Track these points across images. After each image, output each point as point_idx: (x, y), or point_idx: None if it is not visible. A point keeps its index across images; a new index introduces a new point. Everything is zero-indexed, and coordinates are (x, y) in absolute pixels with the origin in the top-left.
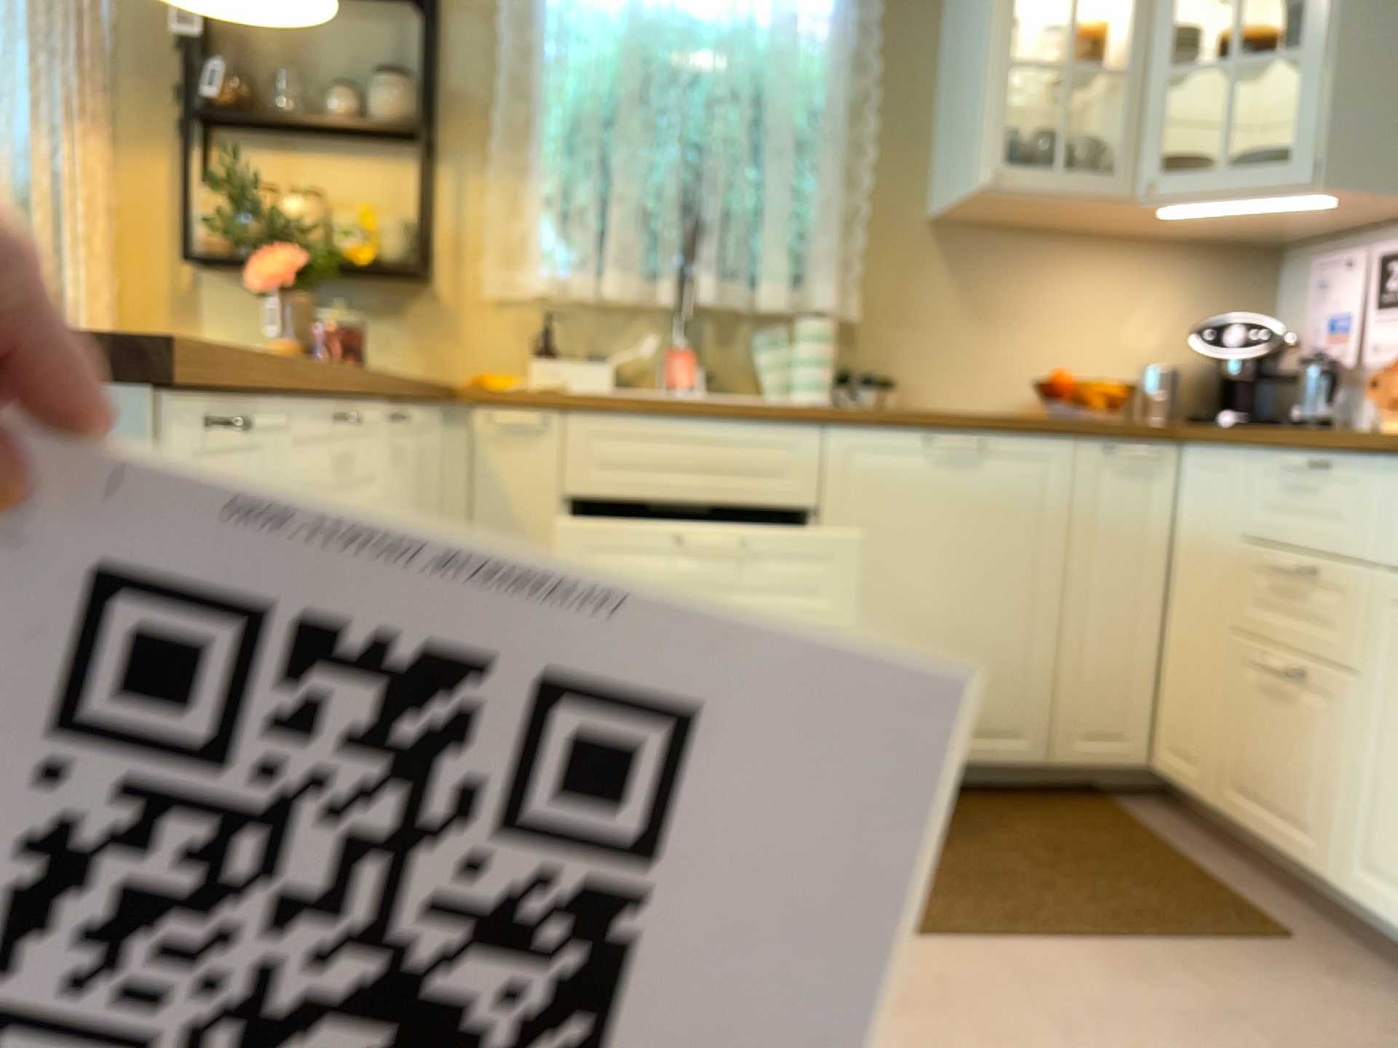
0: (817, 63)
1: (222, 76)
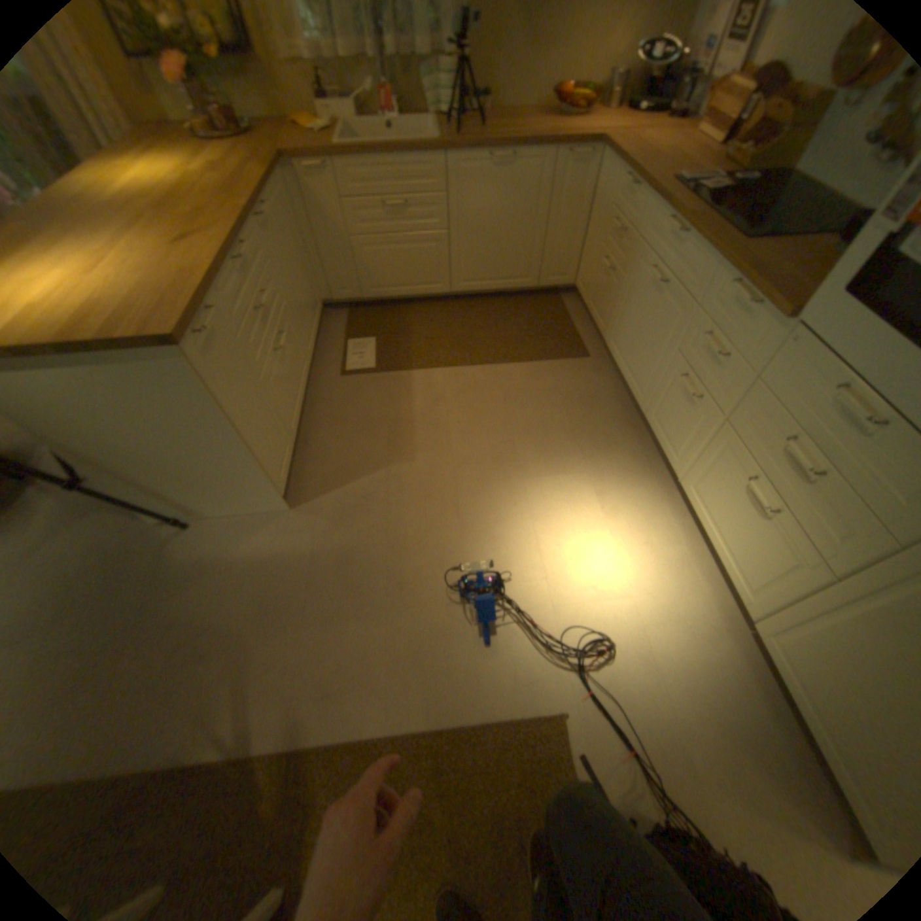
0: None
1: None
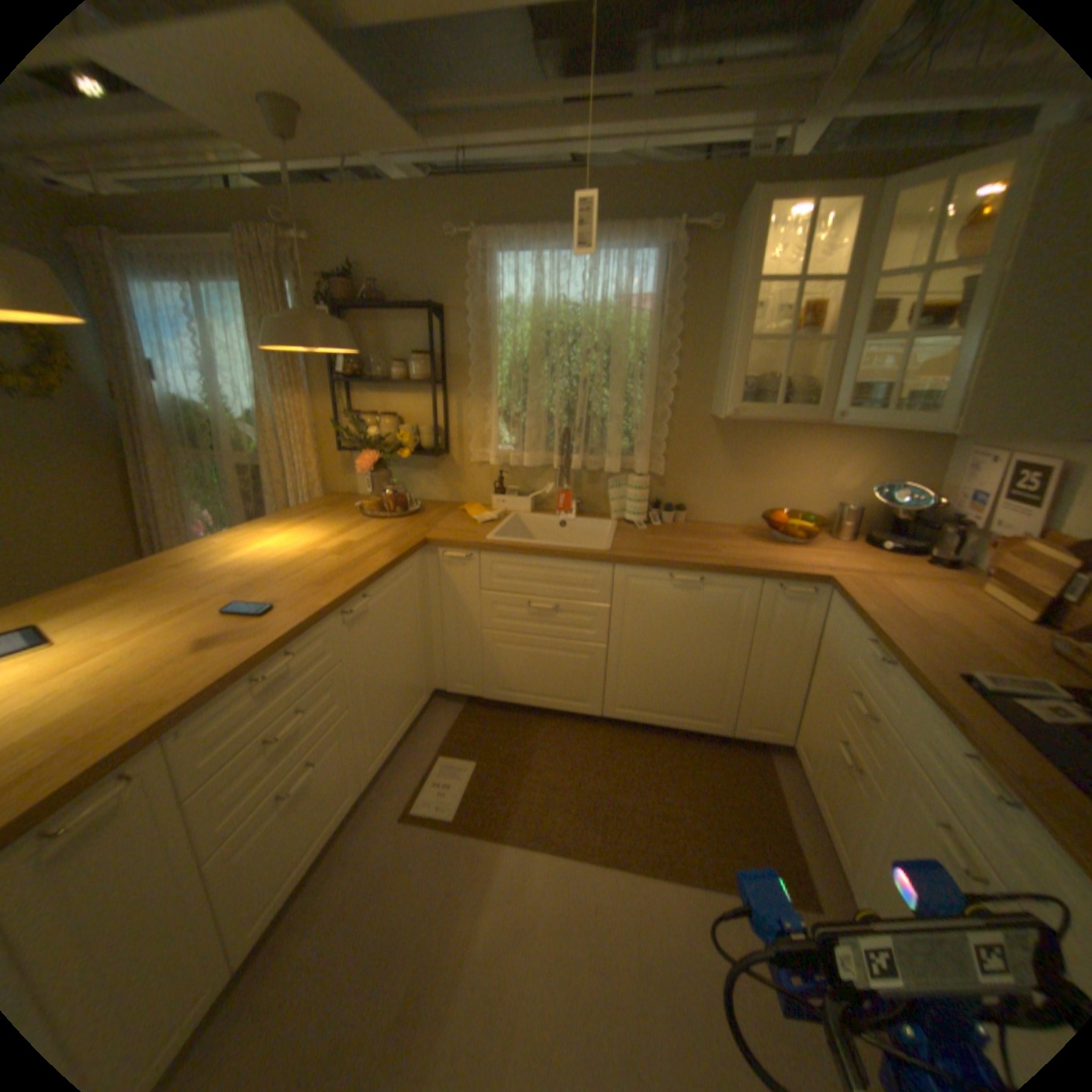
0: (643, 328)
1: (345, 361)
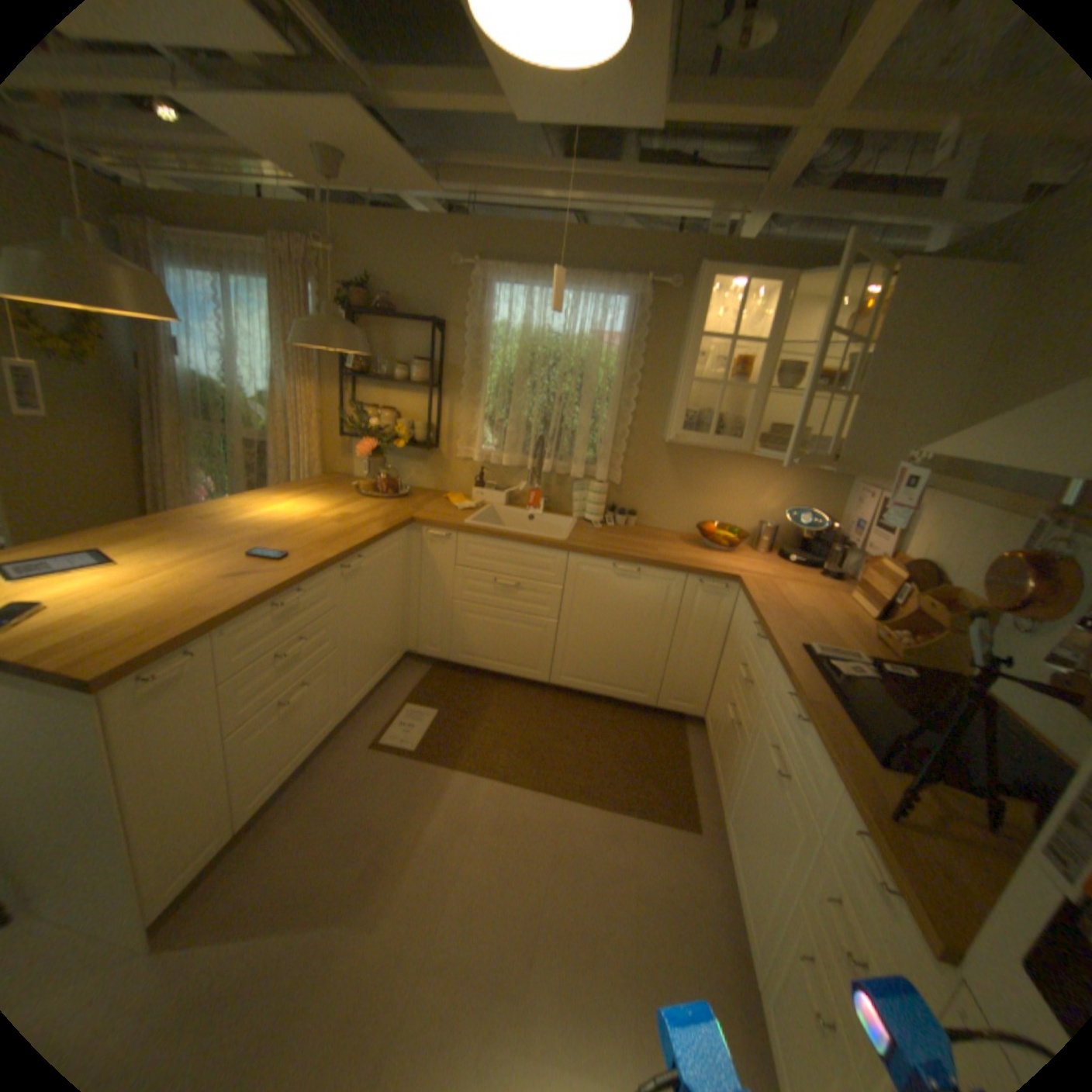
0: (612, 360)
1: (354, 358)
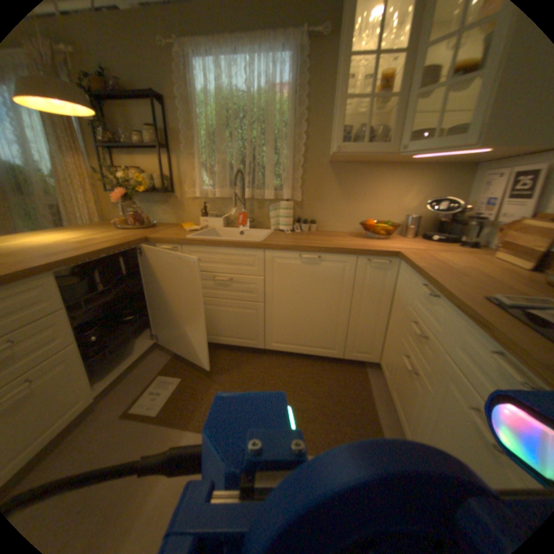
0: (285, 104)
1: (103, 132)
